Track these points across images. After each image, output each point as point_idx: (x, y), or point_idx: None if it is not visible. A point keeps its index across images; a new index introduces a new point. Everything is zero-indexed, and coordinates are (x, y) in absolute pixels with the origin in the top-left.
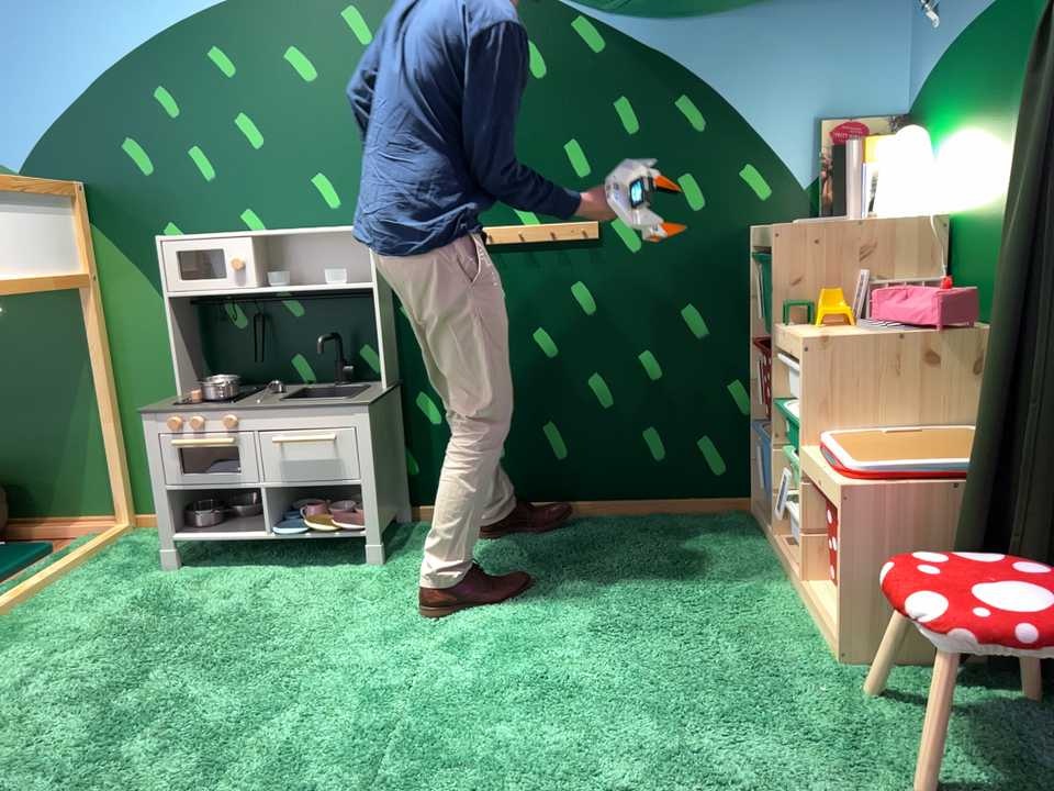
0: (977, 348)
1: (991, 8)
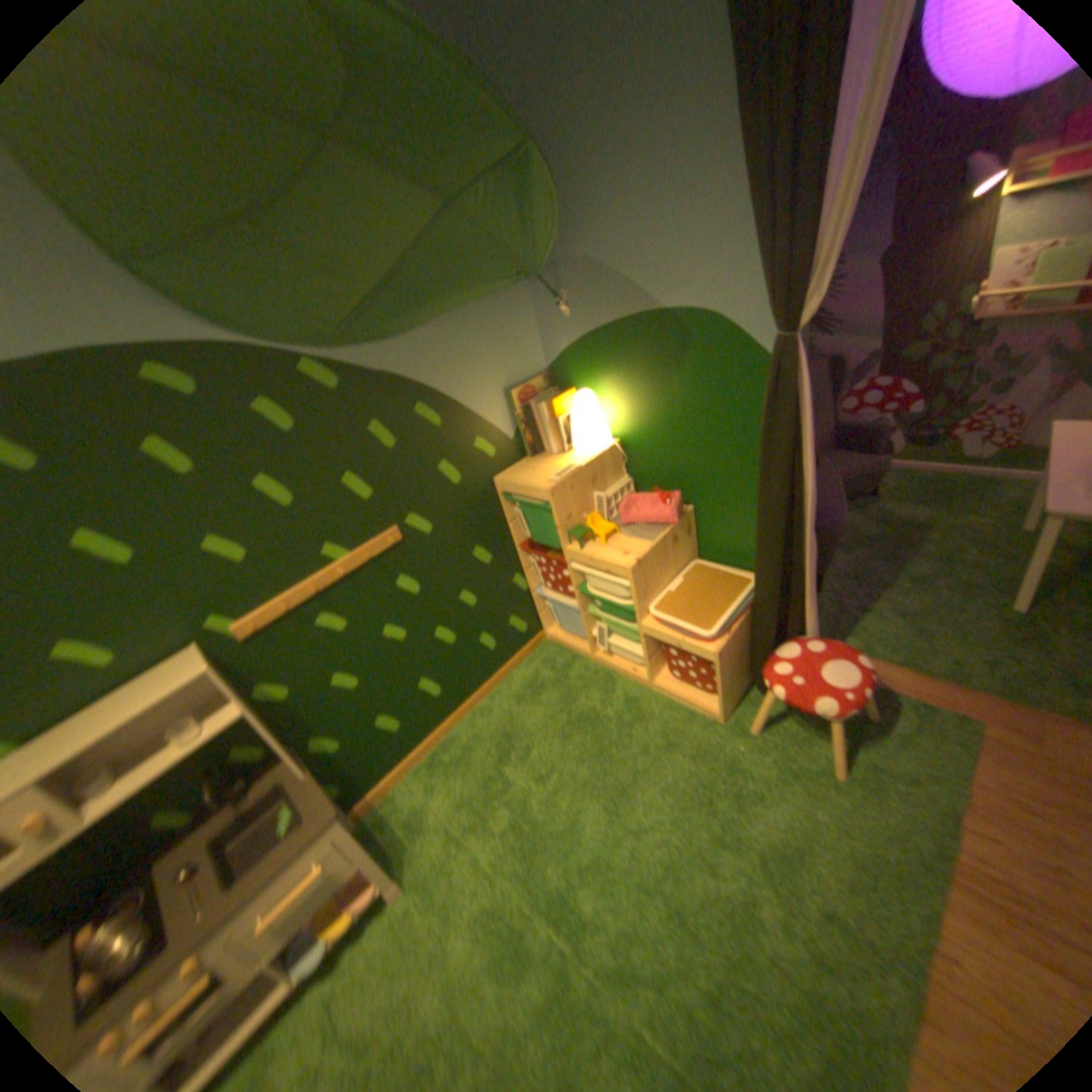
0: (688, 523)
1: (635, 317)
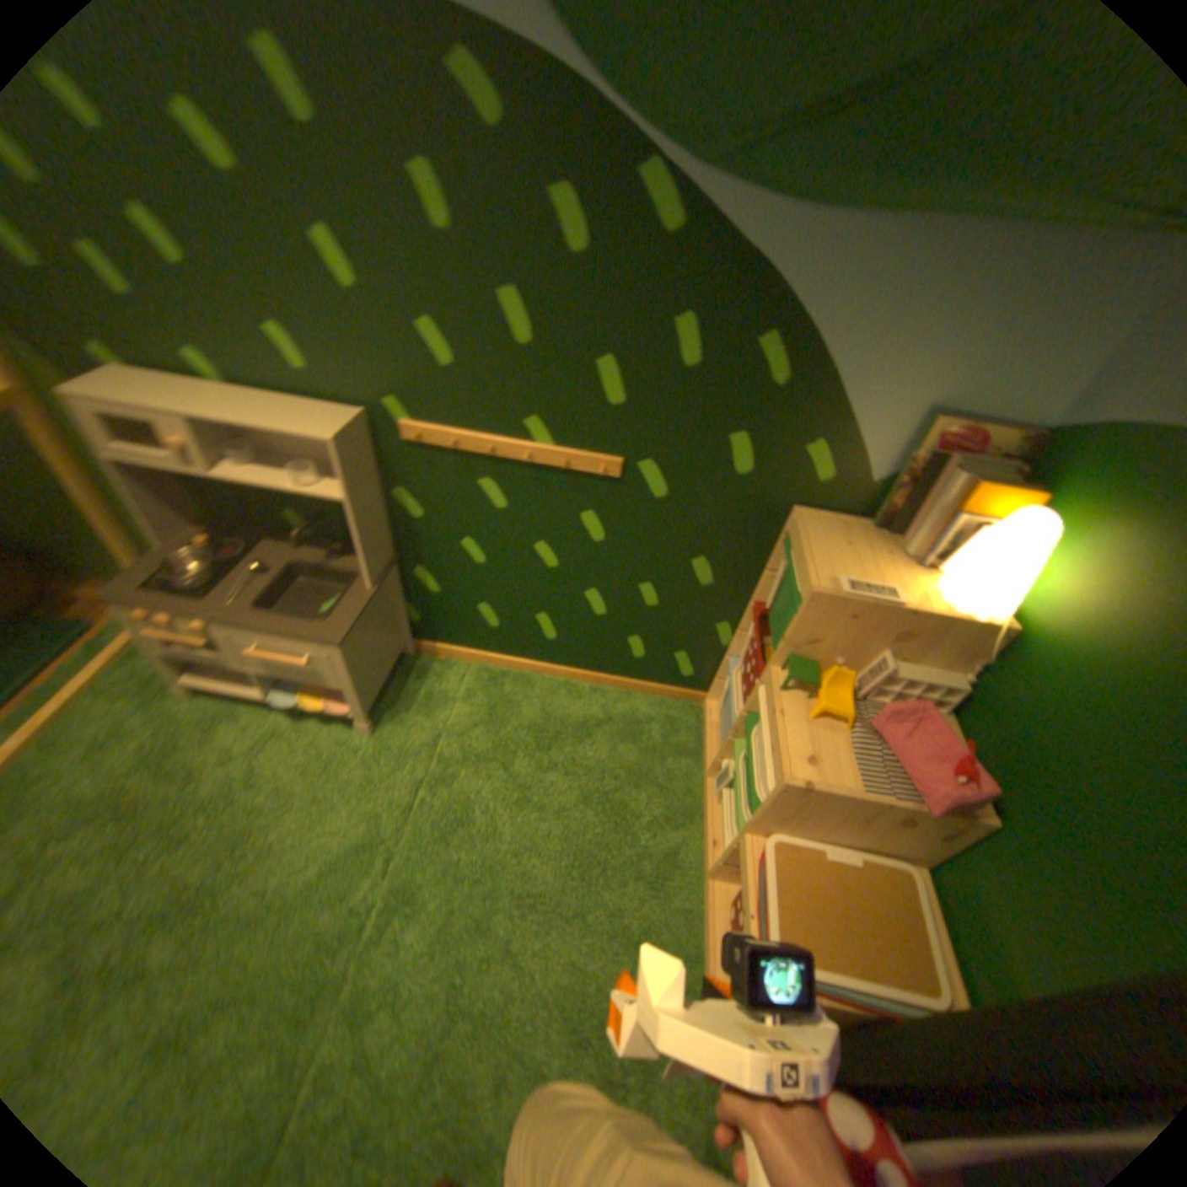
0: (962, 836)
1: None
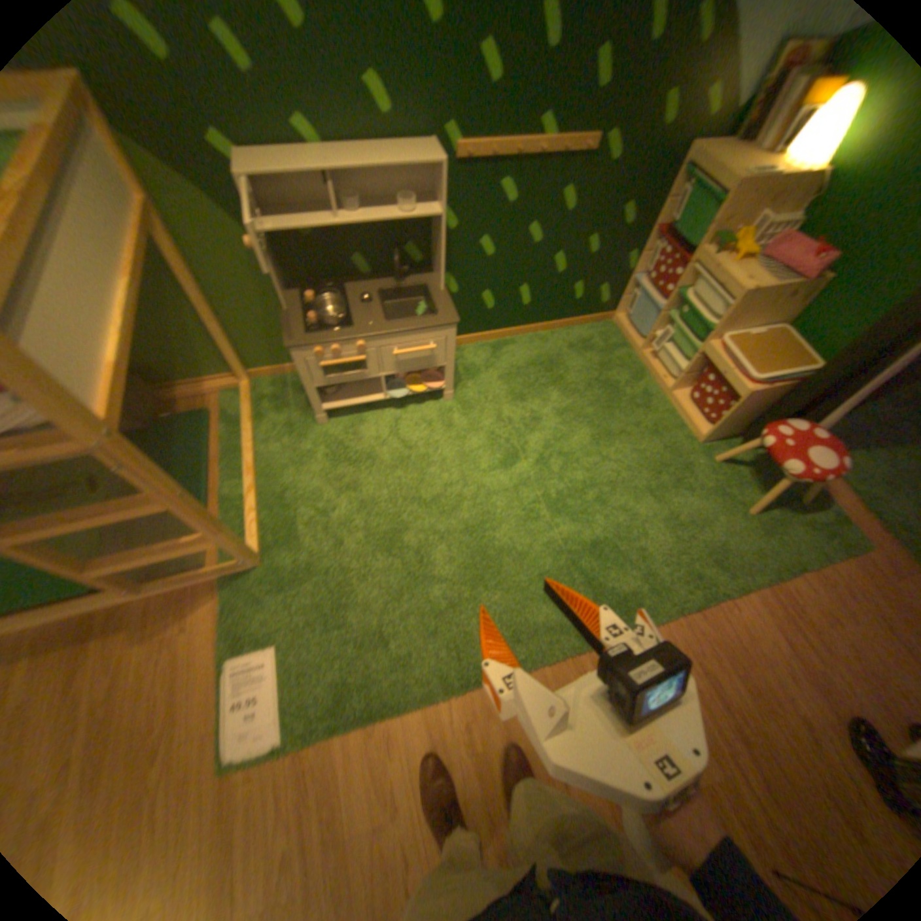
0: (814, 290)
1: None
